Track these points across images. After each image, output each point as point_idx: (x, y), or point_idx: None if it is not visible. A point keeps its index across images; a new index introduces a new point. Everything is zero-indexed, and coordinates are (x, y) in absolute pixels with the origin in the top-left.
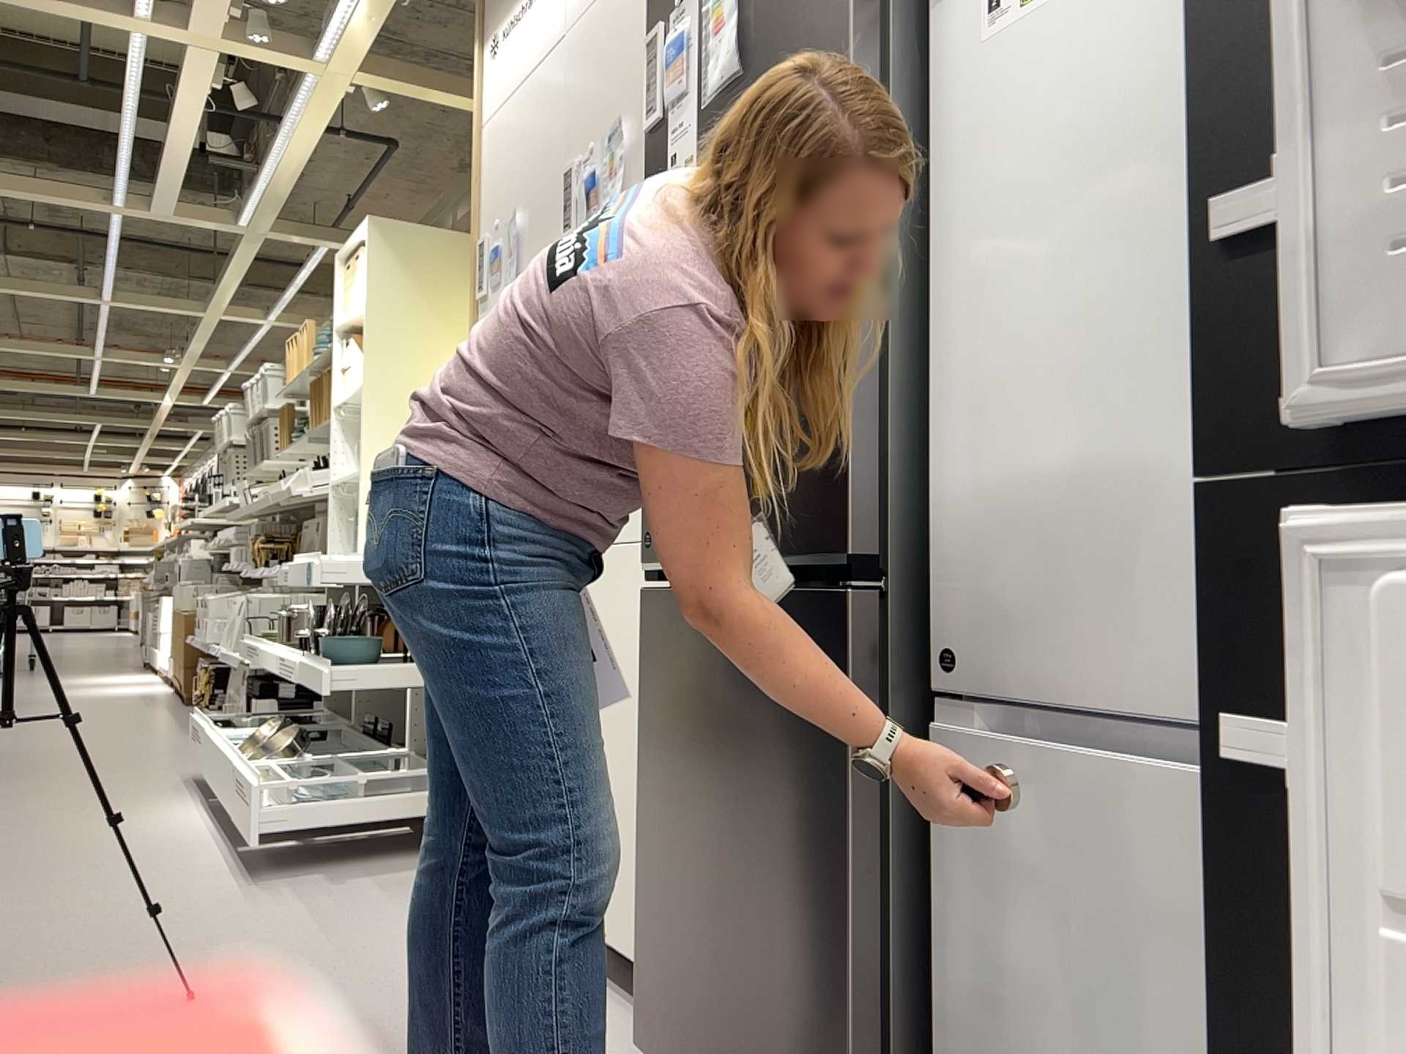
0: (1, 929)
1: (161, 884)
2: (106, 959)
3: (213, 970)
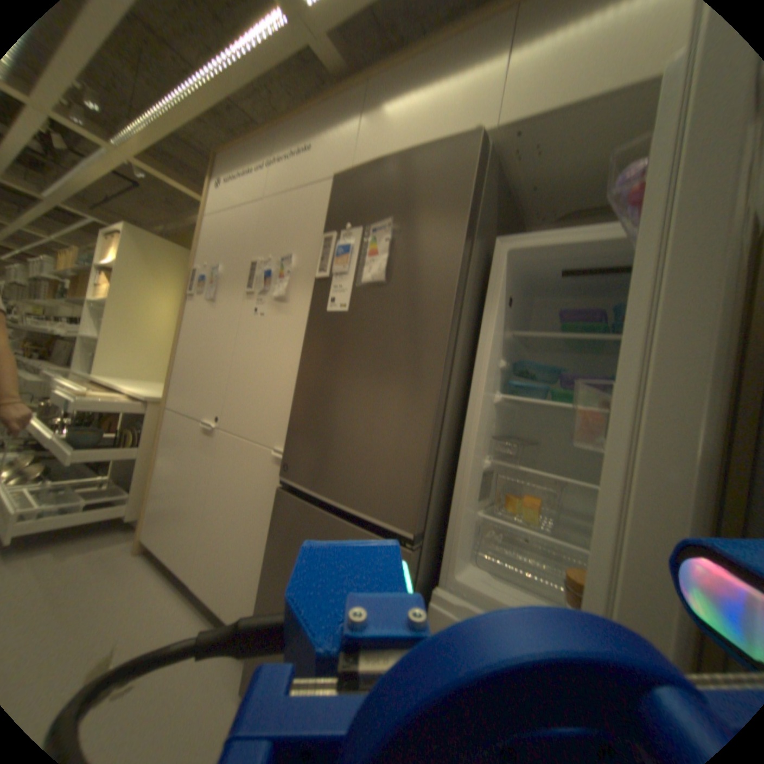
0: None
1: None
2: None
3: None
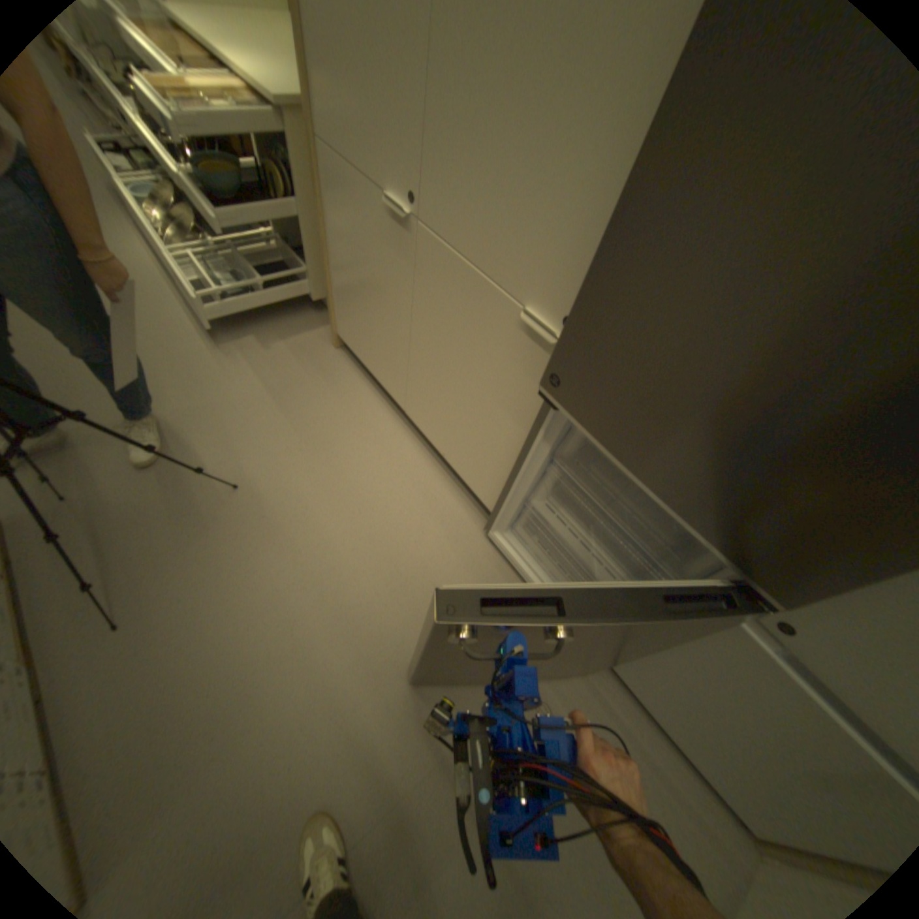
0: (81, 401)
1: (158, 344)
2: (165, 436)
3: (233, 448)
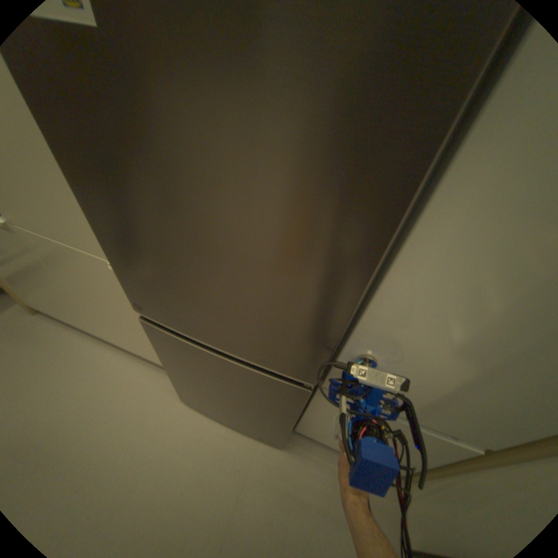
0: None
1: None
2: None
3: None
